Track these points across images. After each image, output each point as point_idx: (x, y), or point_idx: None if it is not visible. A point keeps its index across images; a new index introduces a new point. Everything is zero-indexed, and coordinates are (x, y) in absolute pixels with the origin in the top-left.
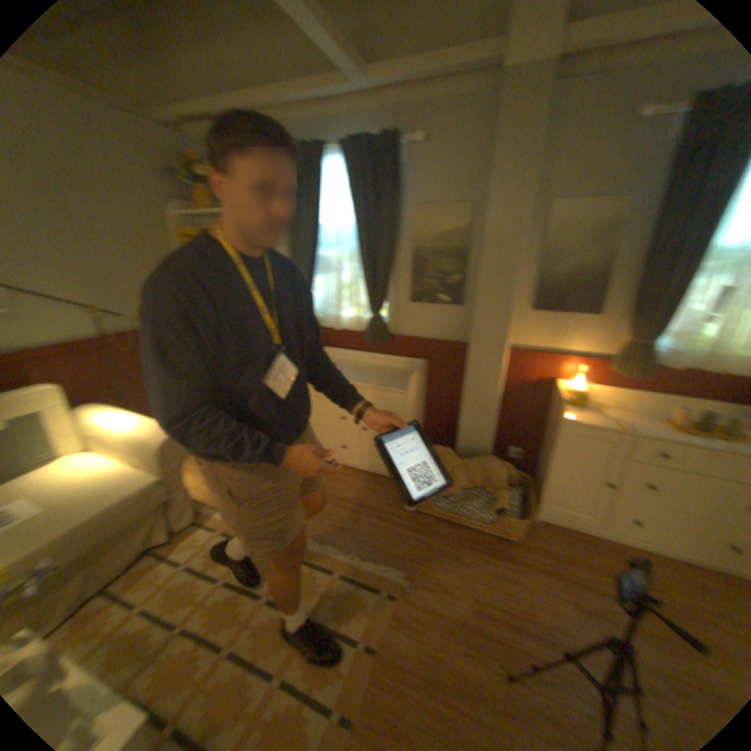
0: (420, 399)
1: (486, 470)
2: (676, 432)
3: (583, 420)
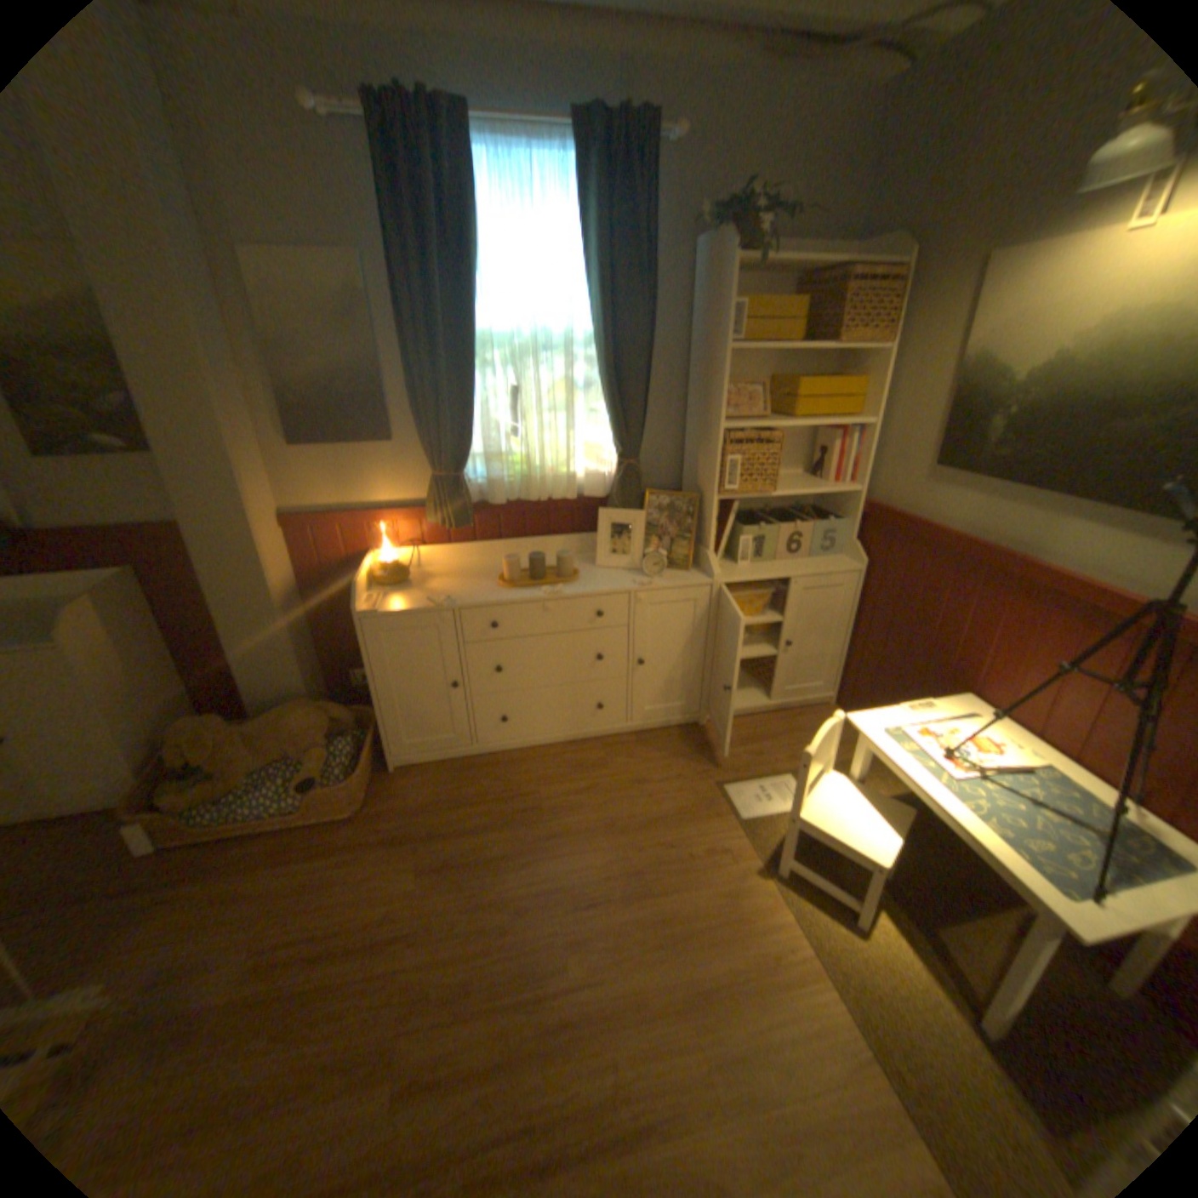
0: (134, 644)
1: (281, 728)
2: (506, 589)
3: (387, 607)
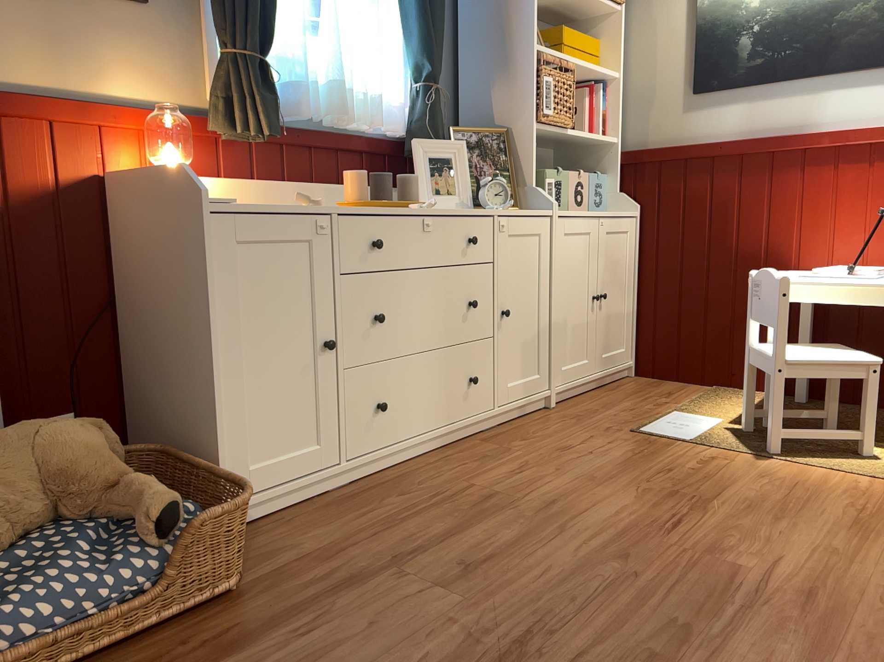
0: None
1: (38, 452)
2: (359, 208)
3: (234, 205)
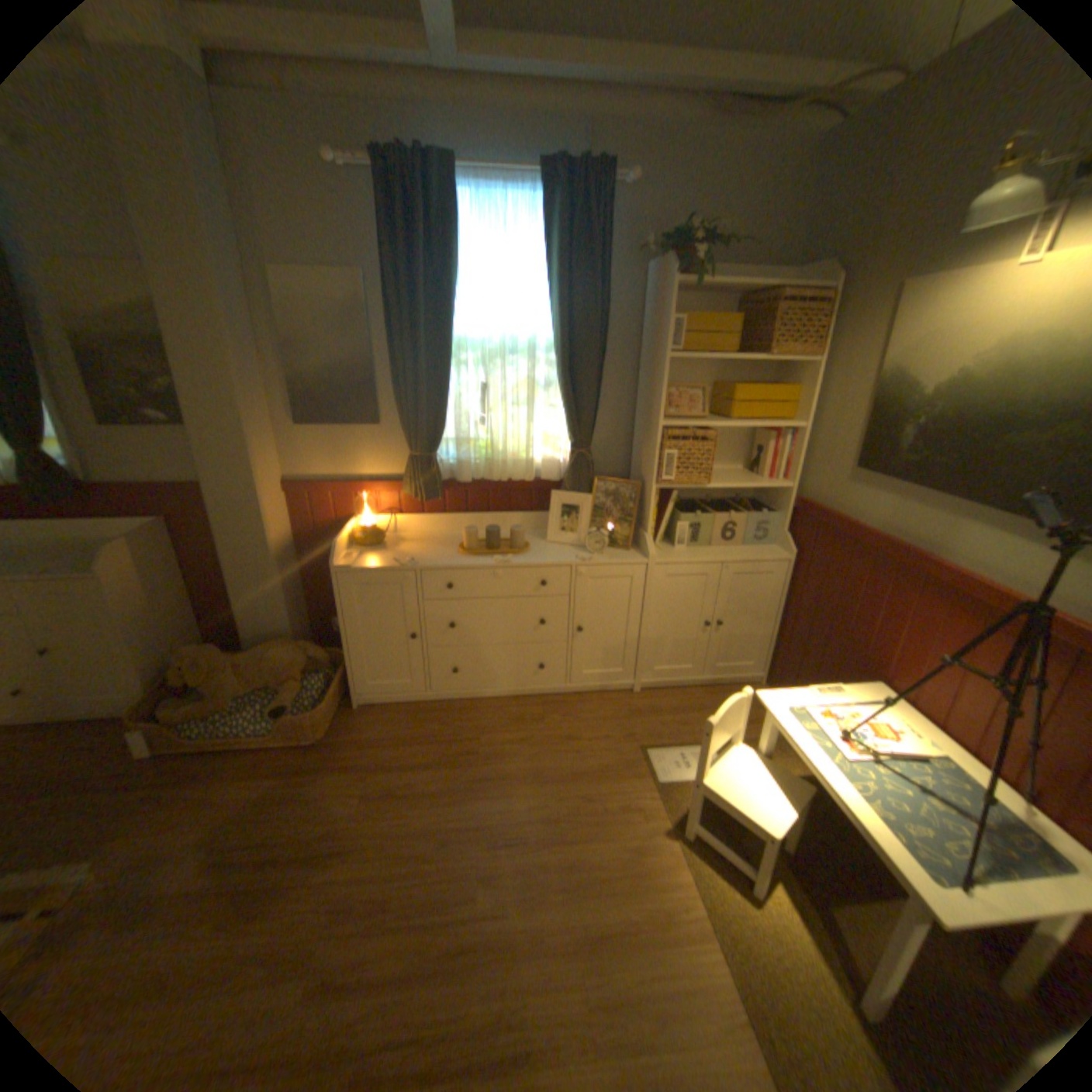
0: (158, 580)
1: (265, 661)
2: (464, 555)
3: (360, 564)
